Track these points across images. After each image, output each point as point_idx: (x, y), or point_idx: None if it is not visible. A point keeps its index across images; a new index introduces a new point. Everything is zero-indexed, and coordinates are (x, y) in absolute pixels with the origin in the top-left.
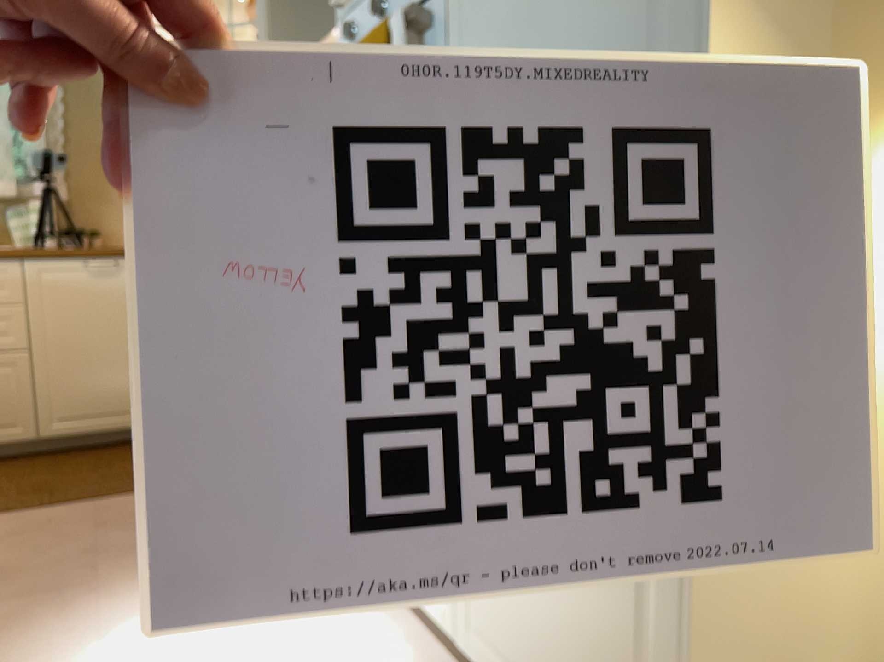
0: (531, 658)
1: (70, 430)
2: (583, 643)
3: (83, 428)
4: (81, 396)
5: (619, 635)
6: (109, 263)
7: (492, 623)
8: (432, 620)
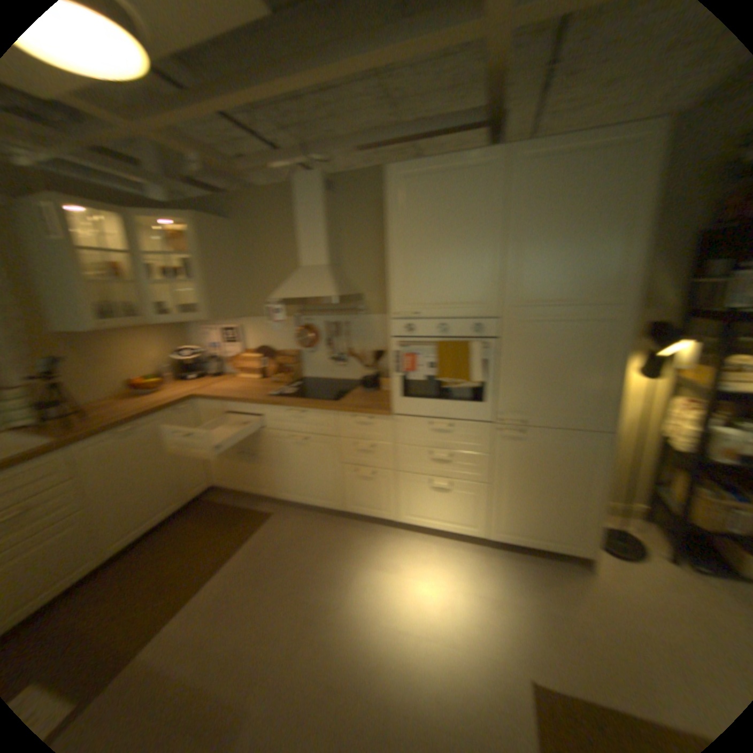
0: (529, 530)
1: (117, 547)
2: (555, 519)
3: (125, 541)
4: (120, 522)
5: (571, 514)
6: (125, 429)
7: (507, 526)
8: (463, 535)
